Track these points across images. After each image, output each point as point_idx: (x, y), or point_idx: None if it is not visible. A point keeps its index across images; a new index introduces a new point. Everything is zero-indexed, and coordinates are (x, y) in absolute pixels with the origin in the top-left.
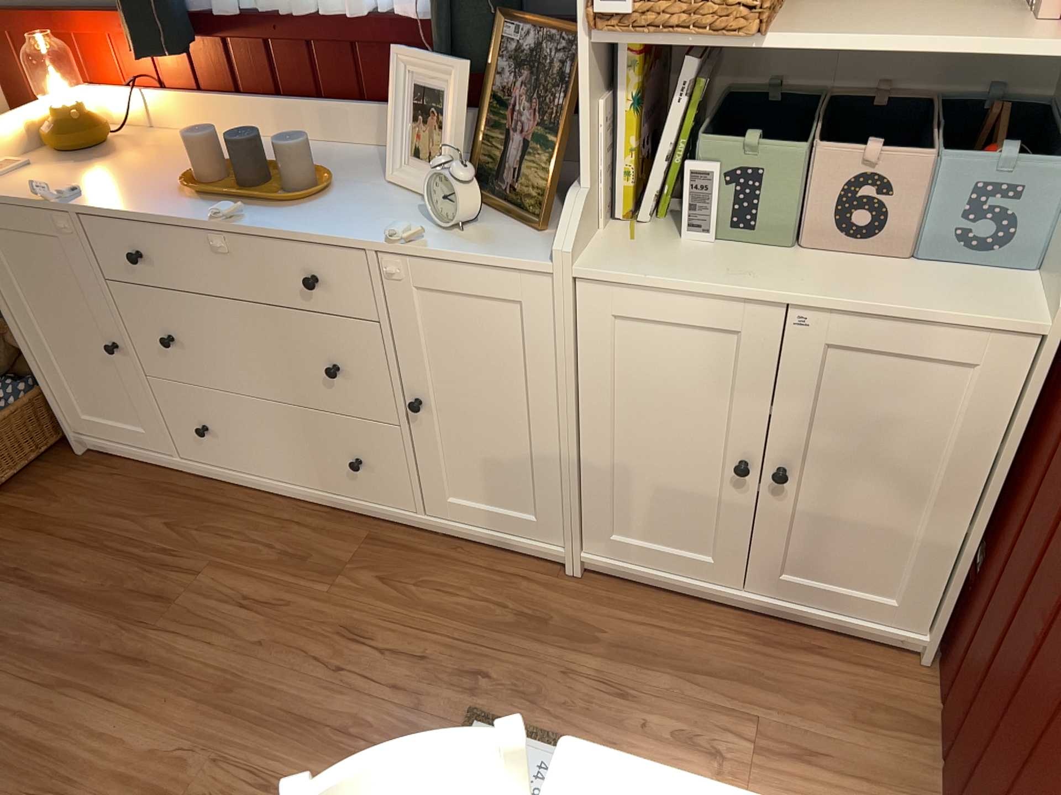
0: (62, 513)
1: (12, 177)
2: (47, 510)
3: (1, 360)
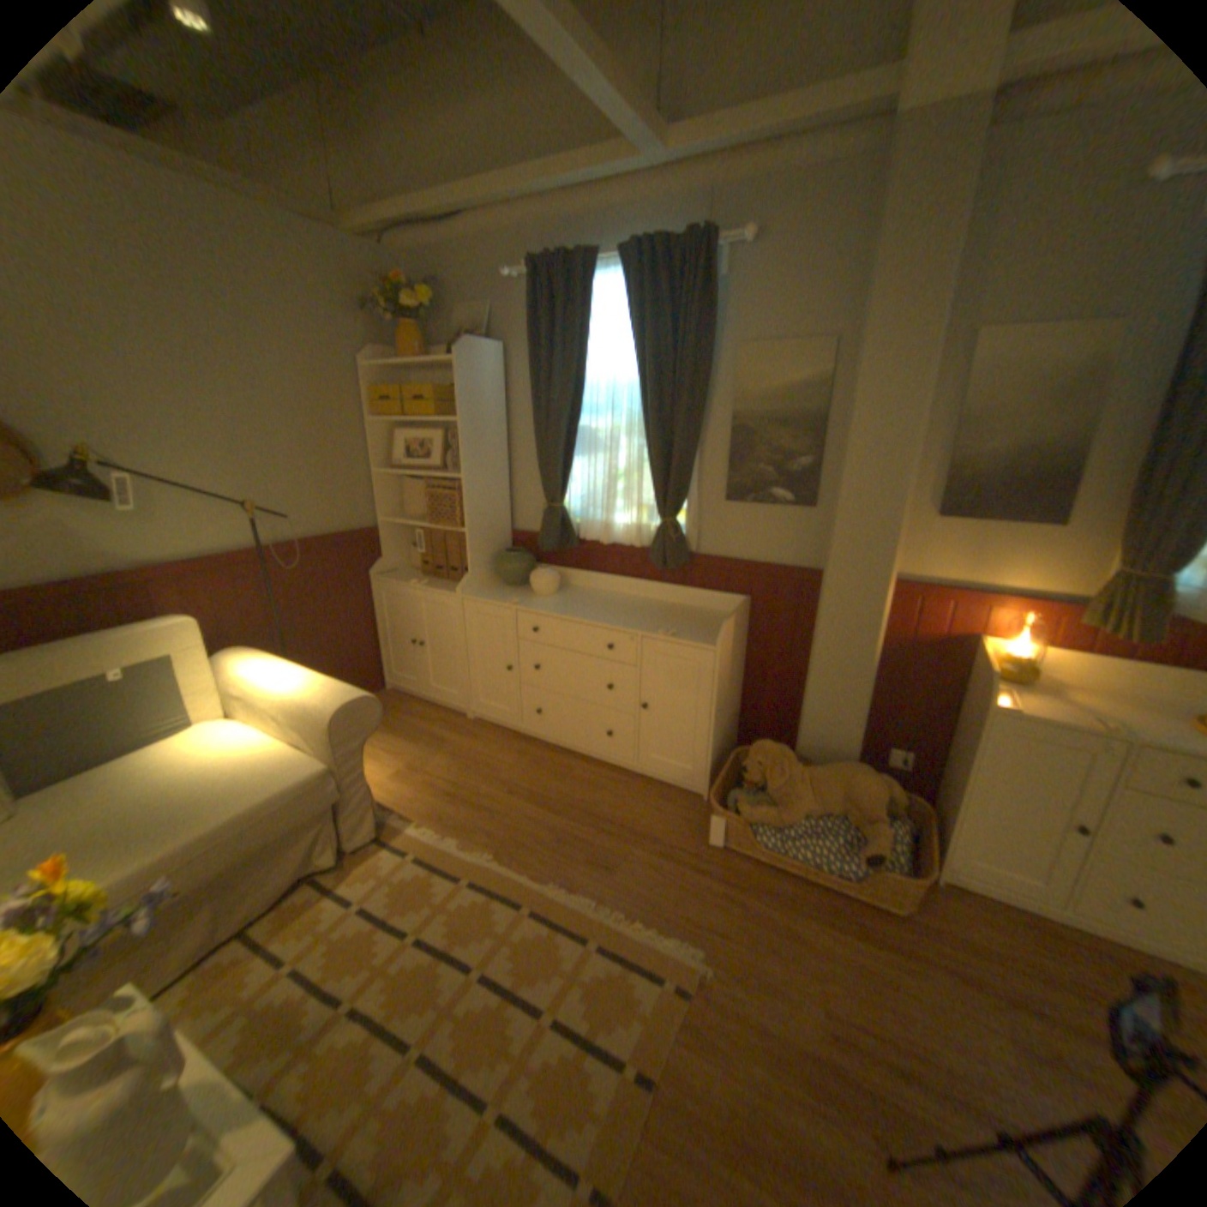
0: (984, 946)
1: (1012, 698)
2: (965, 939)
3: (886, 804)
